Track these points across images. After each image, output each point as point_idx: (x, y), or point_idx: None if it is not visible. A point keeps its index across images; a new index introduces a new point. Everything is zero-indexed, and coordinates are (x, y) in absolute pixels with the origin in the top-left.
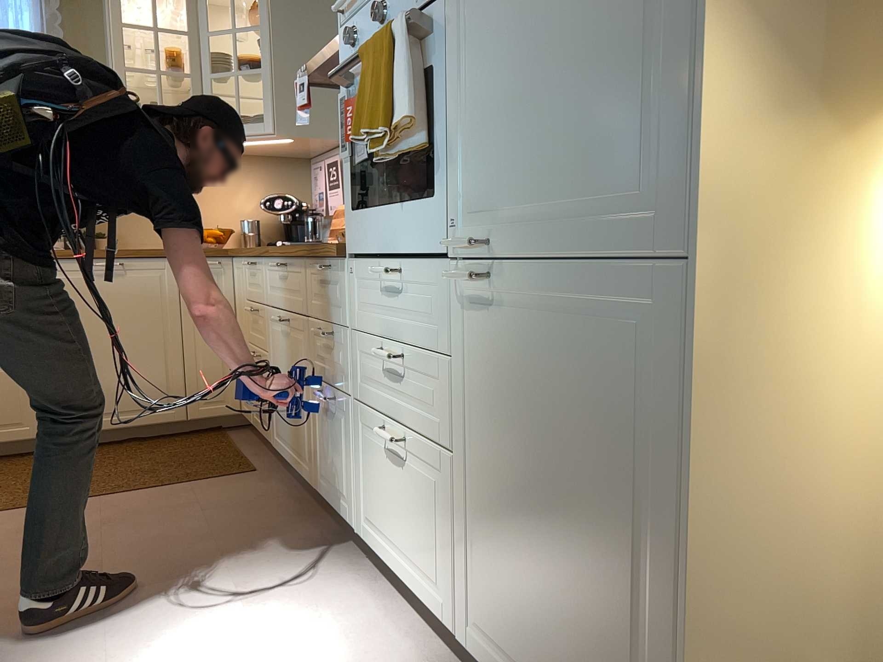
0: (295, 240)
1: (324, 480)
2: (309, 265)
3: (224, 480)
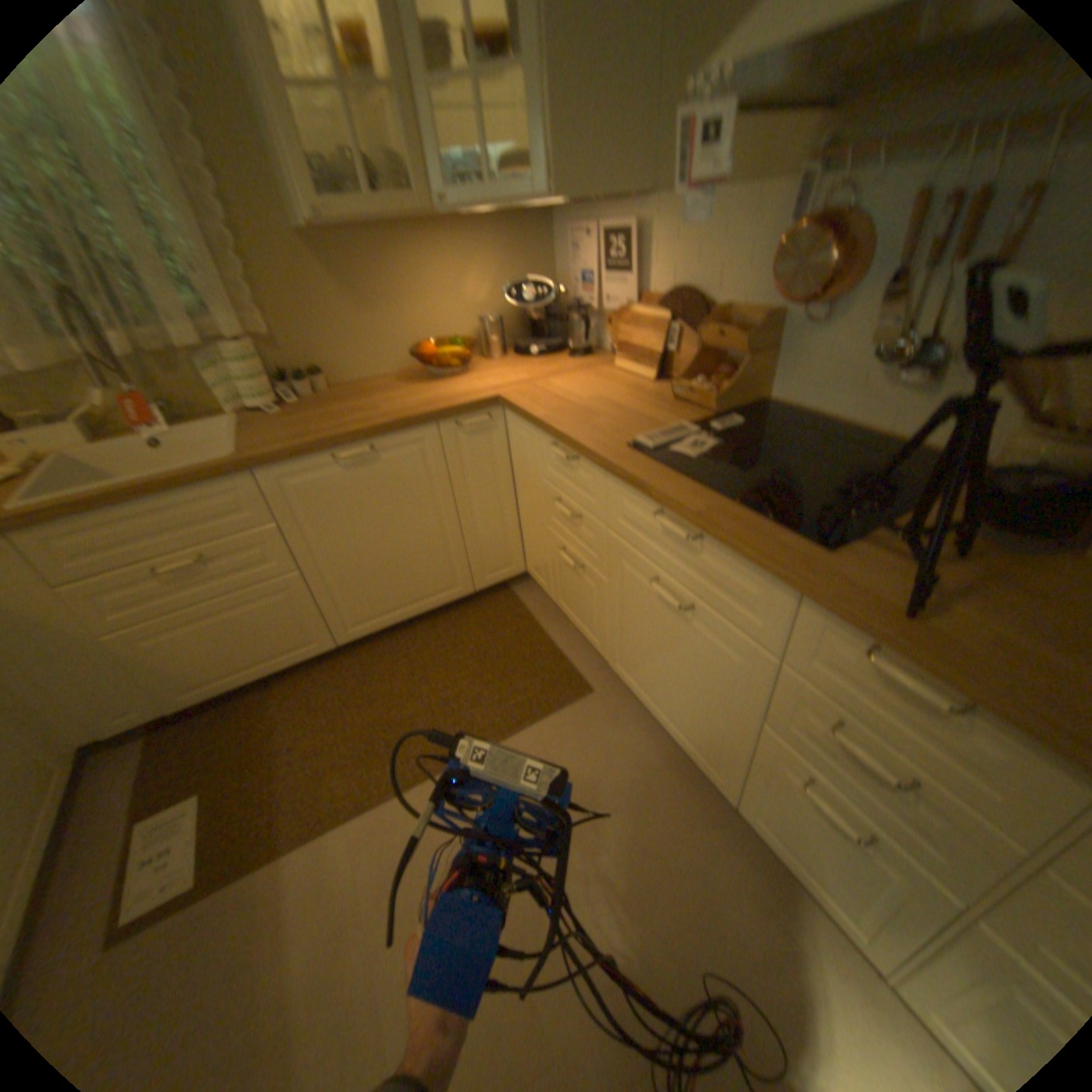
0: (551, 342)
1: (774, 834)
2: (829, 616)
3: (565, 713)
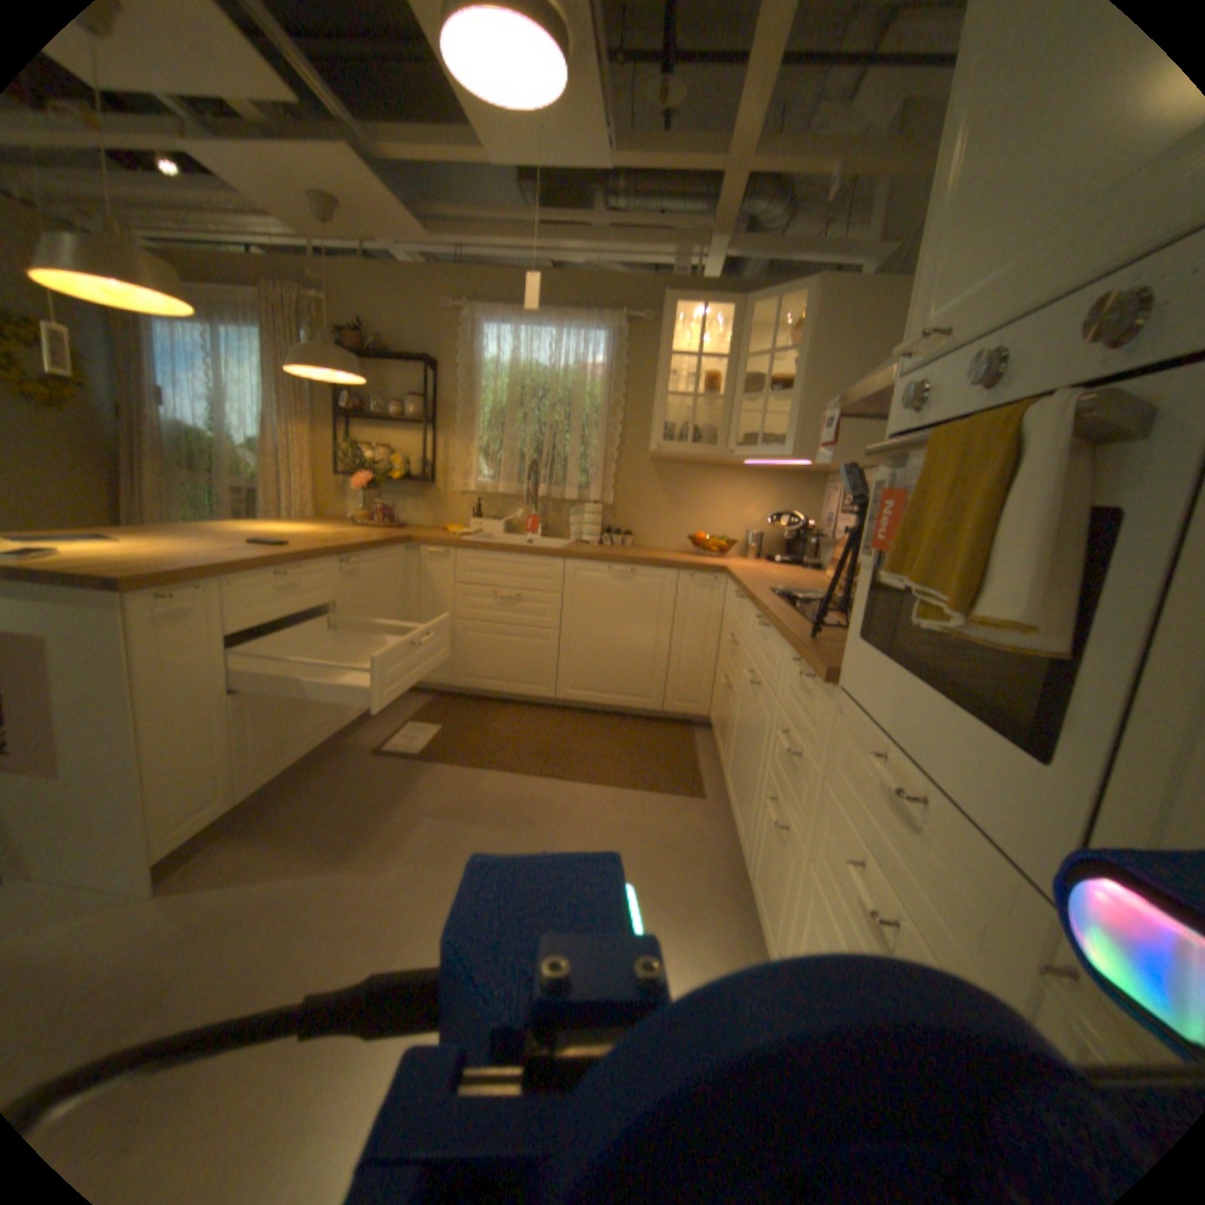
0: (794, 559)
1: (758, 885)
2: (790, 651)
3: (673, 799)
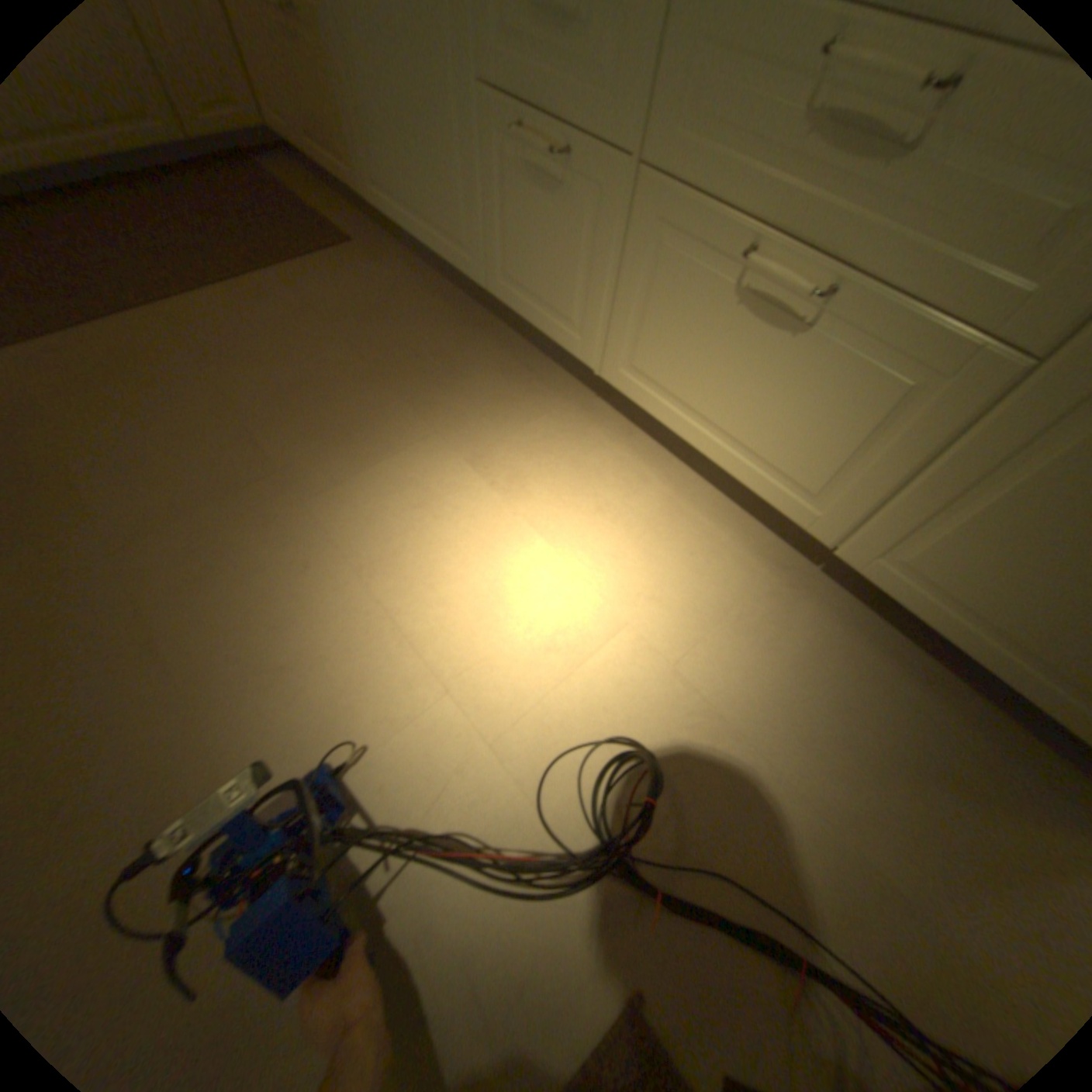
0: None
1: (512, 278)
2: None
3: (318, 257)
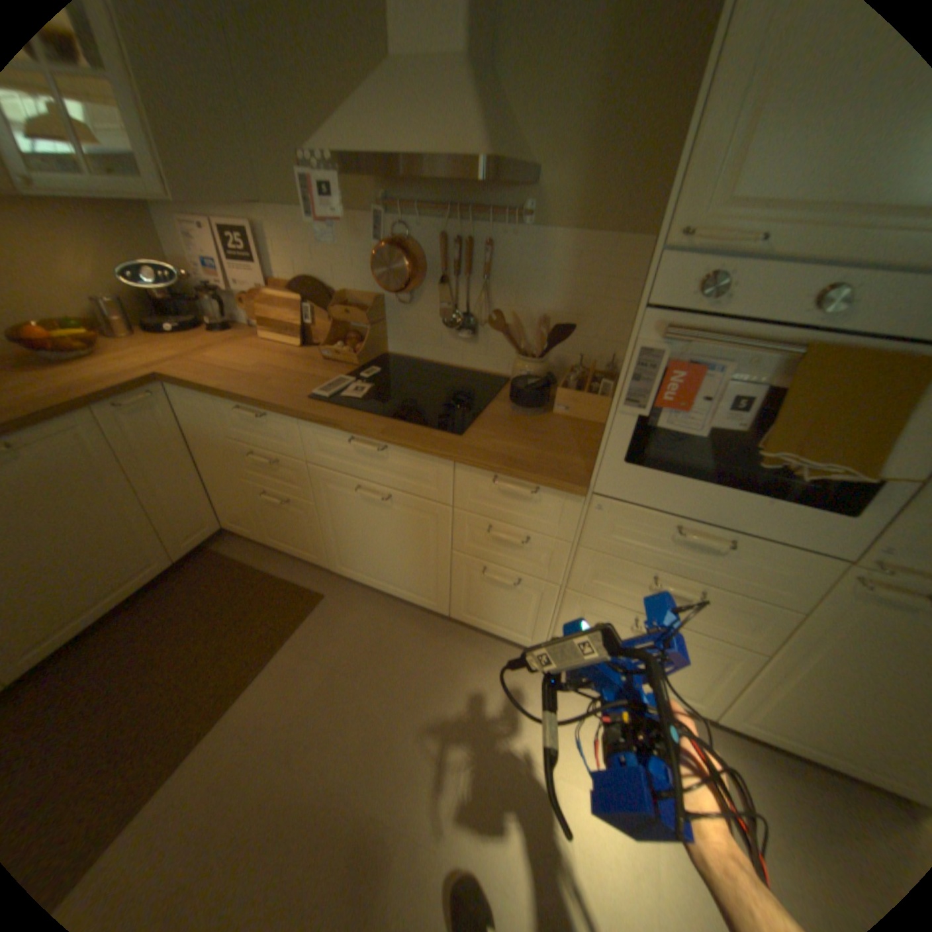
0: (182, 320)
1: (472, 614)
2: (468, 469)
3: (308, 621)
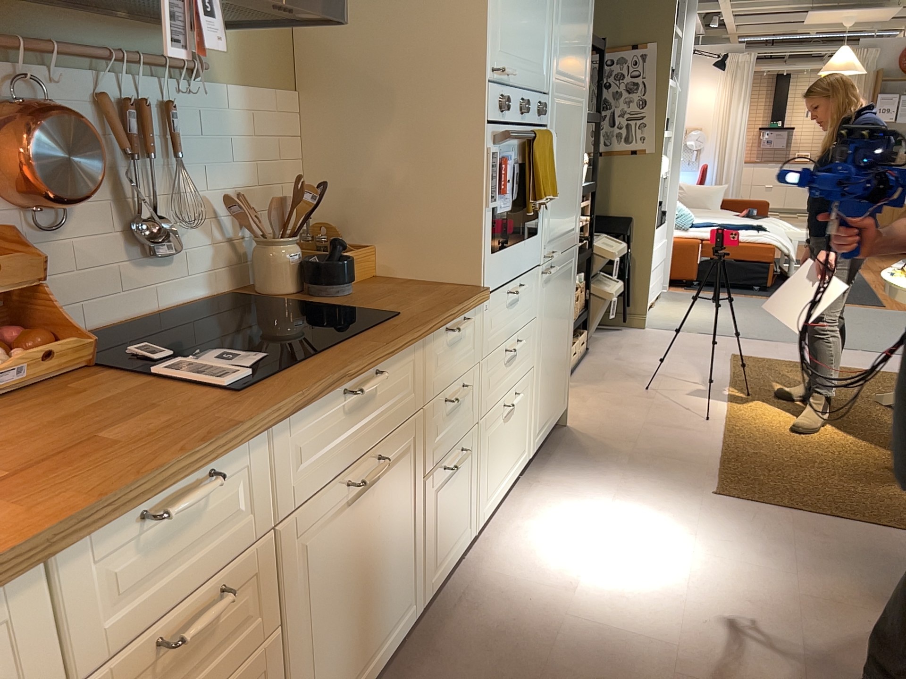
0: None
1: (438, 563)
2: (433, 336)
3: None
